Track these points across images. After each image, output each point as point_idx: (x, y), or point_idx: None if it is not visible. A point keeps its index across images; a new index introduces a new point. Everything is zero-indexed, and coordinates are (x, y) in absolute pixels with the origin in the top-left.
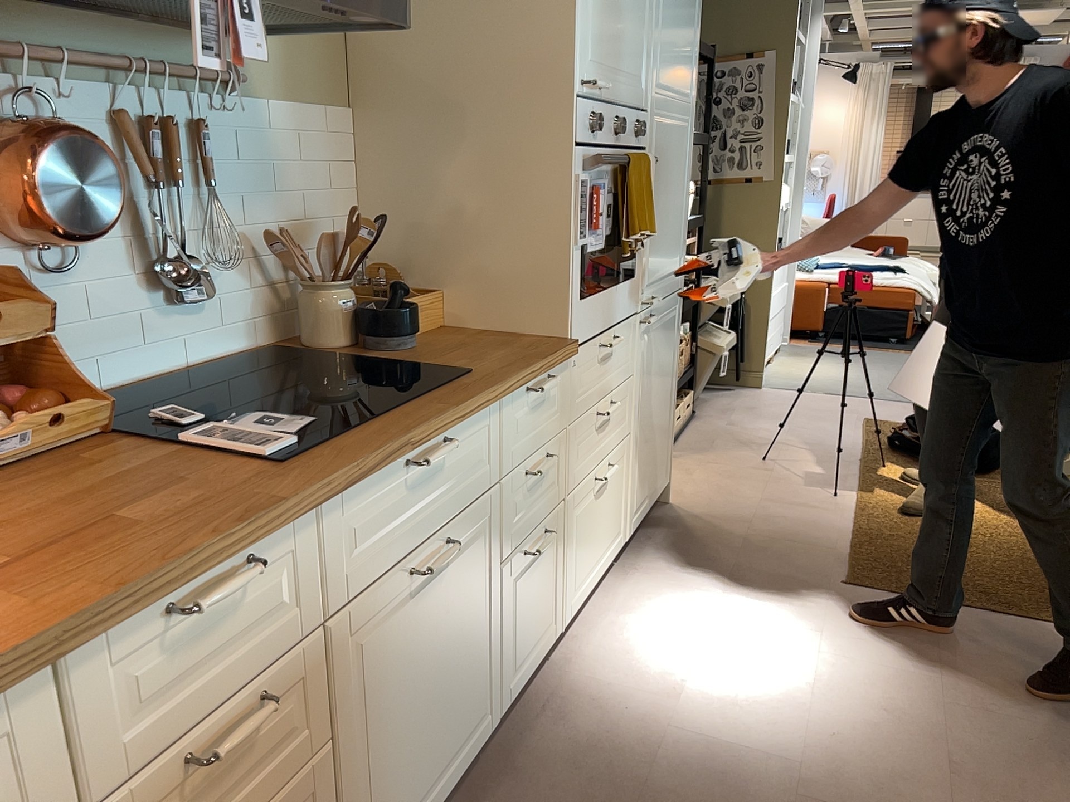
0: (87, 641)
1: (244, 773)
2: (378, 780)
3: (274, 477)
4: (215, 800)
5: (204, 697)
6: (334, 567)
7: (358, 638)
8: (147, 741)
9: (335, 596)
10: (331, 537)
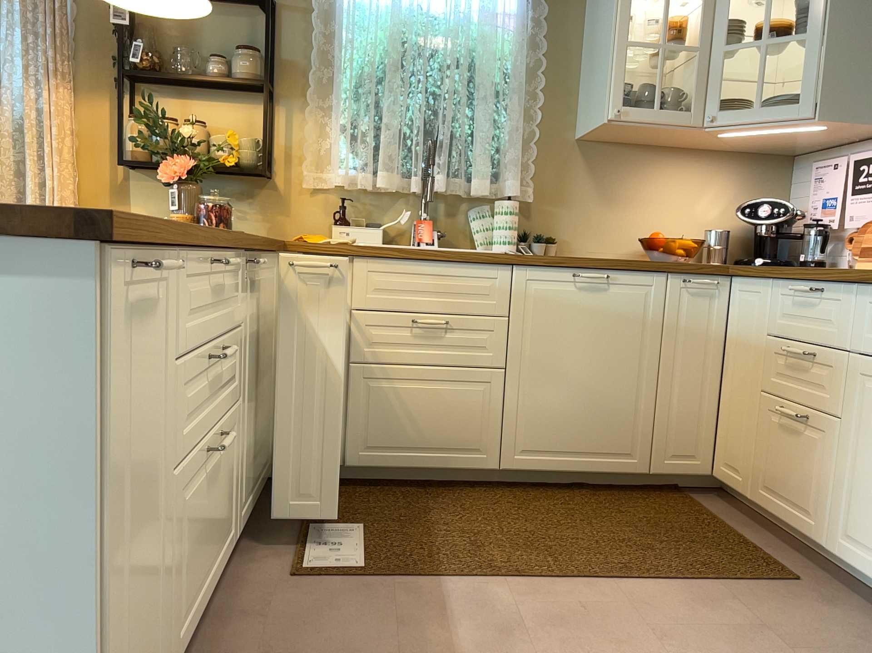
0: (774, 277)
1: (807, 382)
2: (865, 492)
3: (867, 271)
4: (797, 379)
5: (802, 333)
6: (863, 327)
7: (870, 383)
8: (786, 330)
9: (860, 344)
10: (865, 309)
